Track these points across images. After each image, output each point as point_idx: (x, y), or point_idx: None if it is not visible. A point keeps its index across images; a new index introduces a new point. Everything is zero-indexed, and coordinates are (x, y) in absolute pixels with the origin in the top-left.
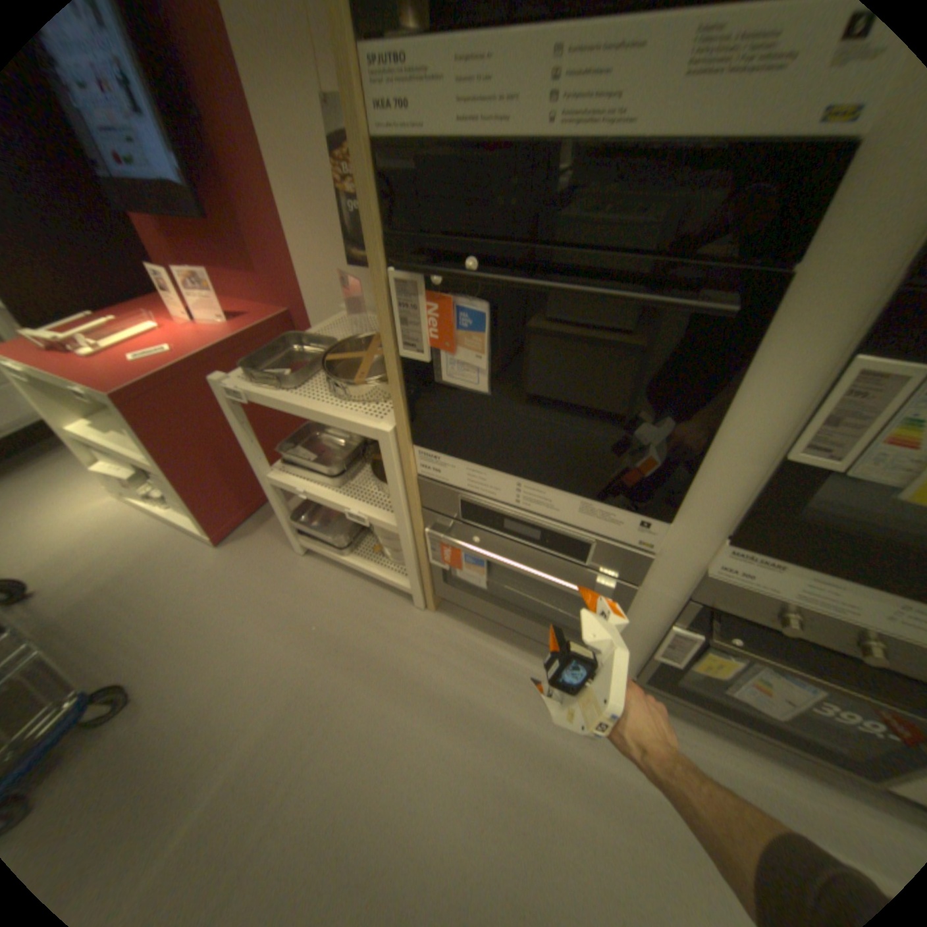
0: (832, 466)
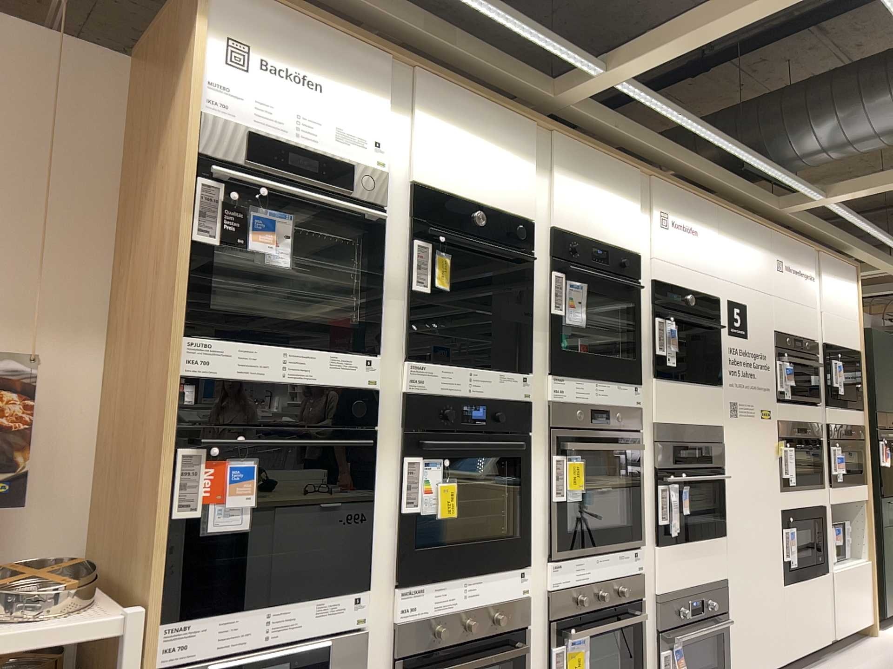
0: (416, 509)
